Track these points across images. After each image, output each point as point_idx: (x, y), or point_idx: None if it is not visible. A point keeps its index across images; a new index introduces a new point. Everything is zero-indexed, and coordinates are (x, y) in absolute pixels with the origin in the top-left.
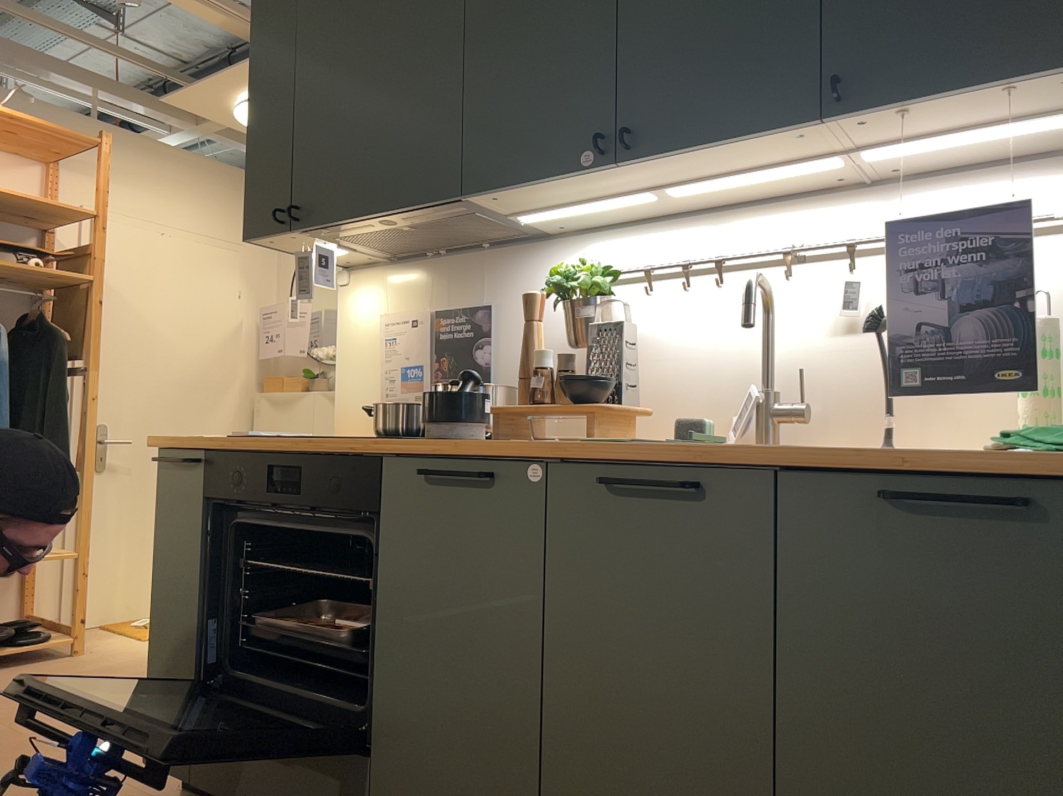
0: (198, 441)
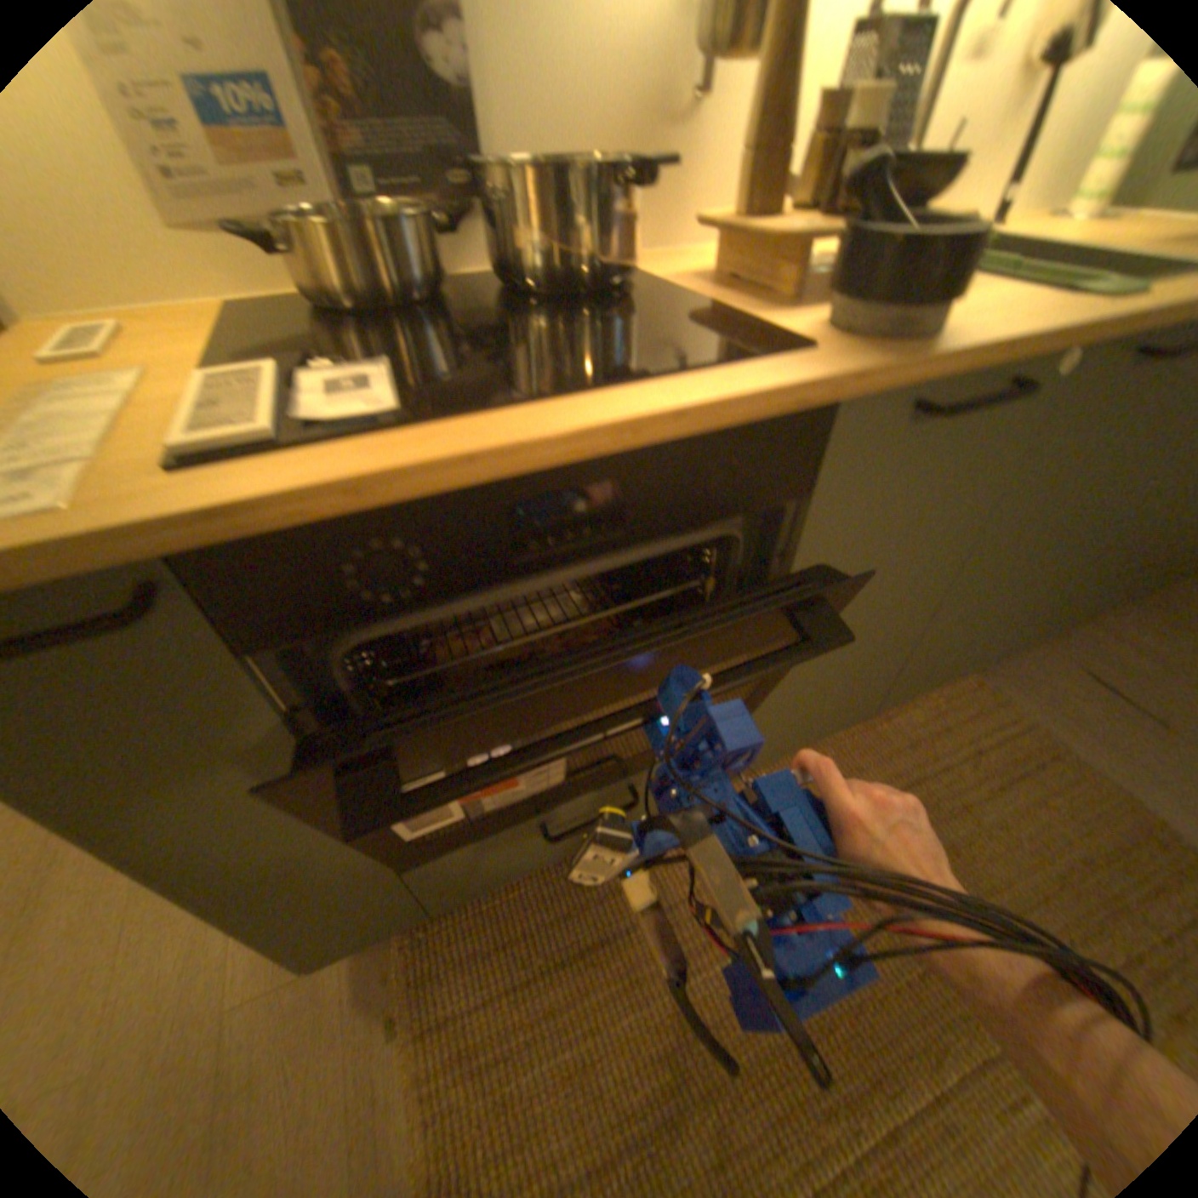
0: (121, 543)
